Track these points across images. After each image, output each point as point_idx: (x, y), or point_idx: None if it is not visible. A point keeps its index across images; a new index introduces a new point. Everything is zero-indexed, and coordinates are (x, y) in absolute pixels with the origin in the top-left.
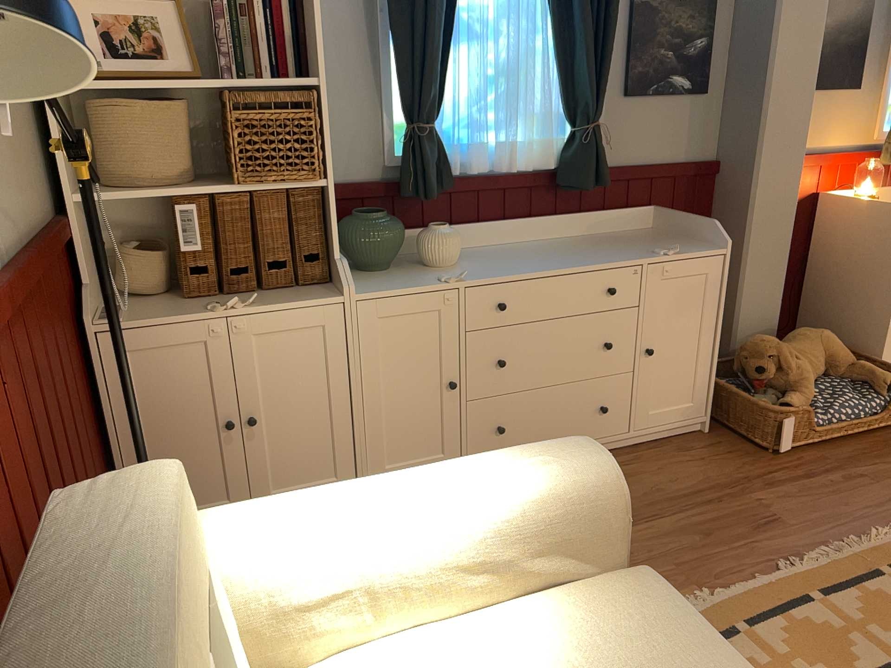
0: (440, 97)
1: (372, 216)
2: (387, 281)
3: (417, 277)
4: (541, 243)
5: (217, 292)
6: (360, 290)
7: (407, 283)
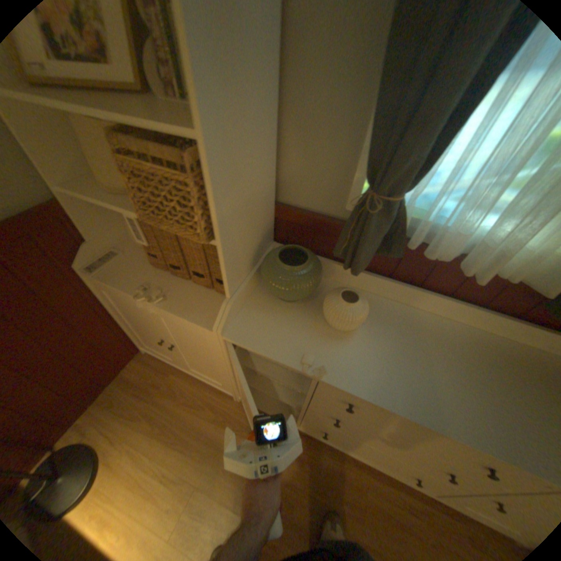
0: (432, 164)
1: (288, 266)
2: (270, 327)
3: (296, 337)
4: (475, 337)
5: (169, 269)
6: (239, 329)
7: (278, 344)
